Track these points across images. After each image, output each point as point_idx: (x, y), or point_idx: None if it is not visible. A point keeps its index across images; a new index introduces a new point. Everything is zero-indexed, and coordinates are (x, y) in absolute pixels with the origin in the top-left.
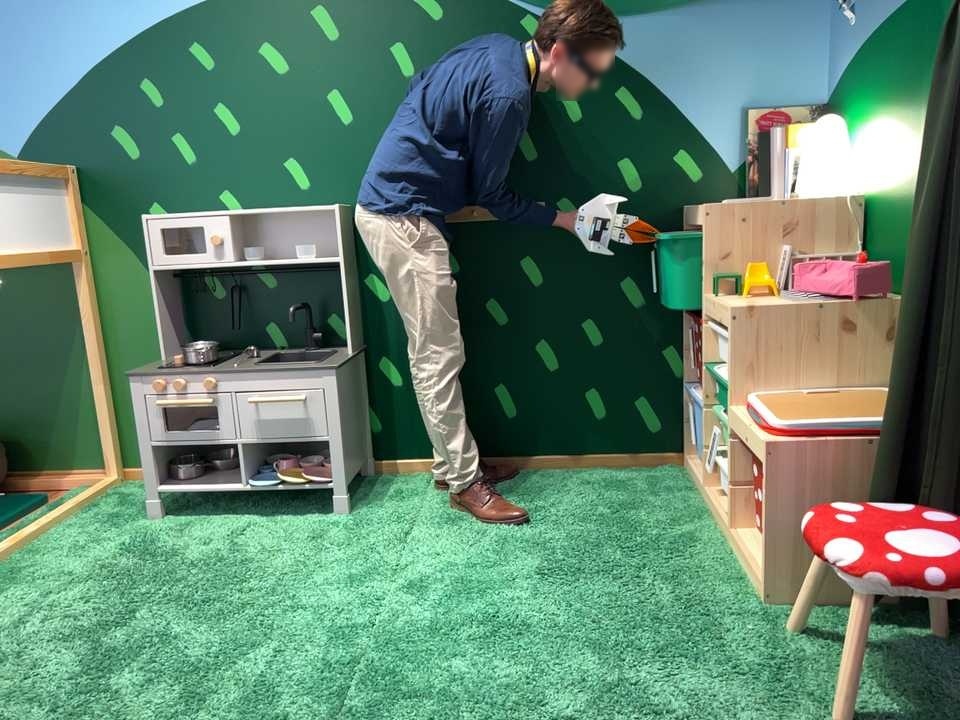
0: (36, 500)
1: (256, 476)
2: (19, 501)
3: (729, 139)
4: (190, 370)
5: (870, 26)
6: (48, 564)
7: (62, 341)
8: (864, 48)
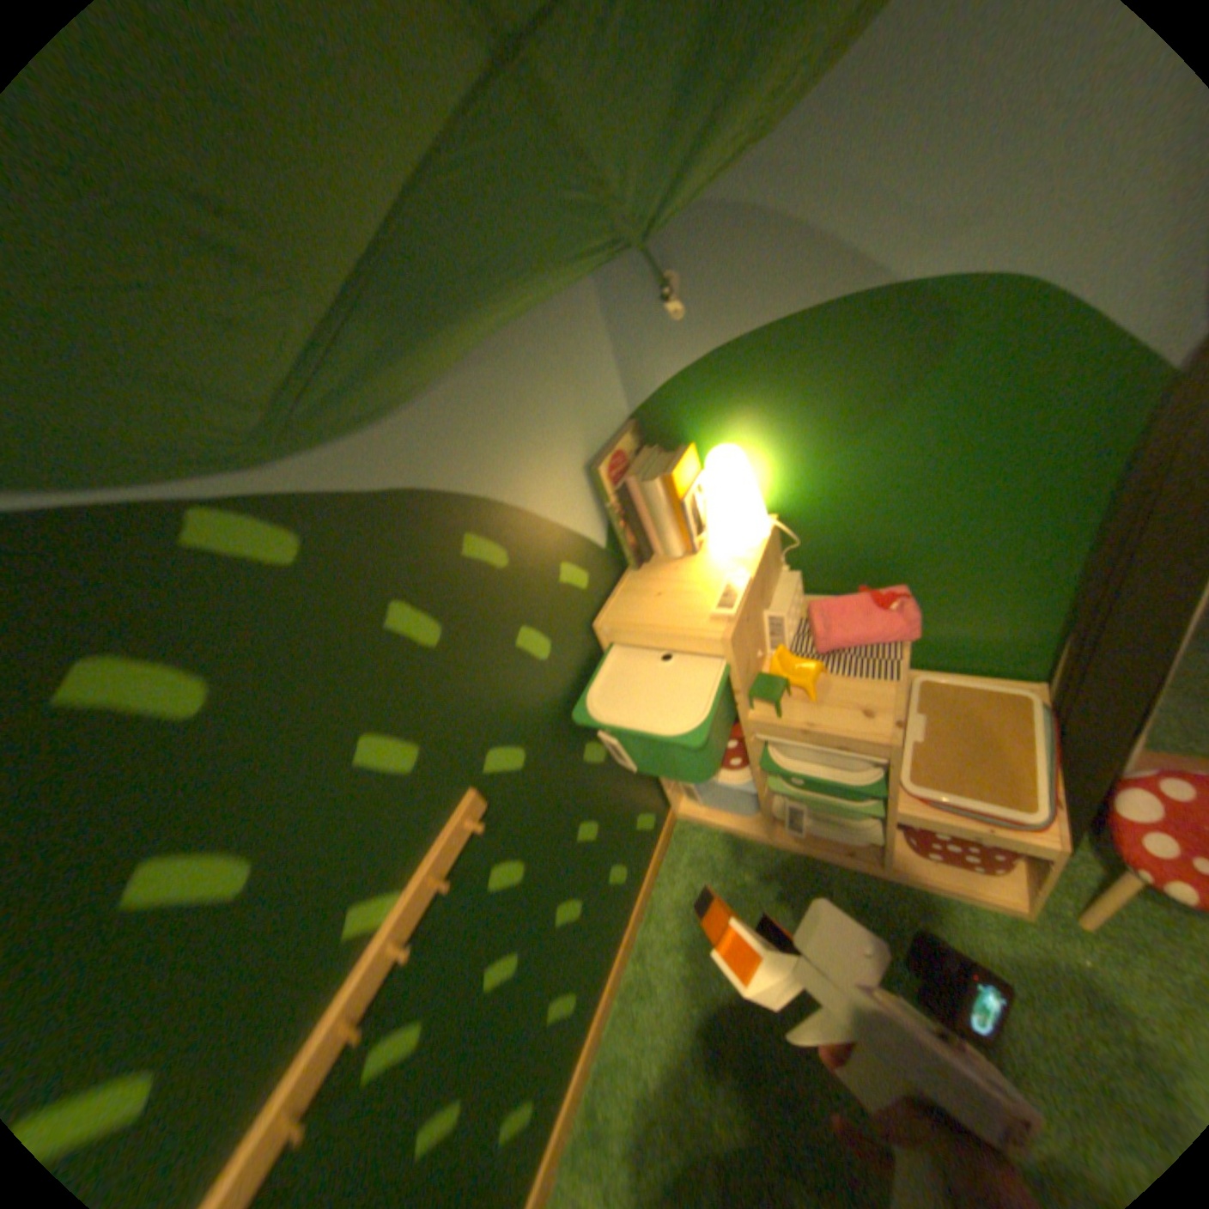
0: None
1: None
2: None
3: (592, 511)
4: None
5: (740, 322)
6: None
7: None
8: (728, 351)
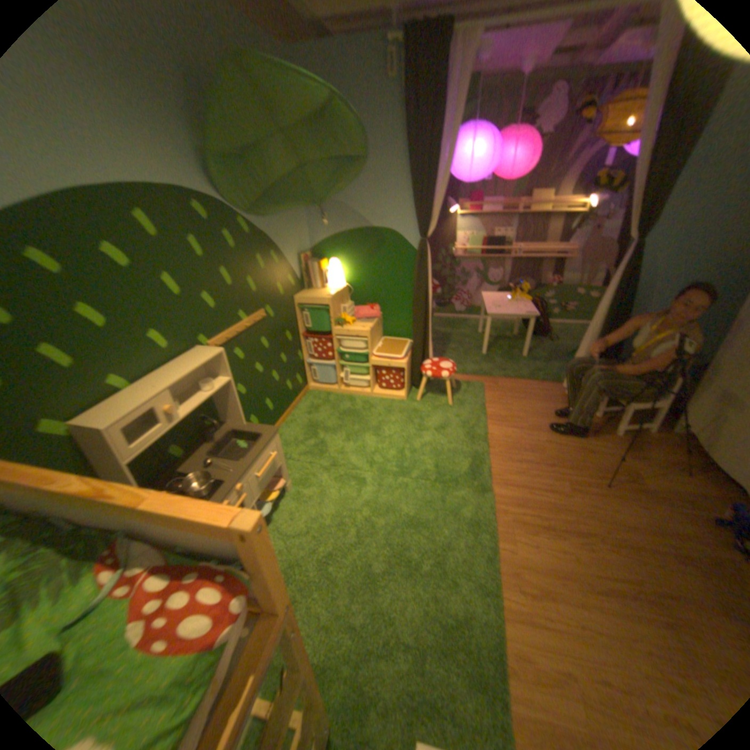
0: None
1: None
2: None
3: (296, 267)
4: (221, 492)
5: (339, 229)
6: None
7: None
8: (336, 236)
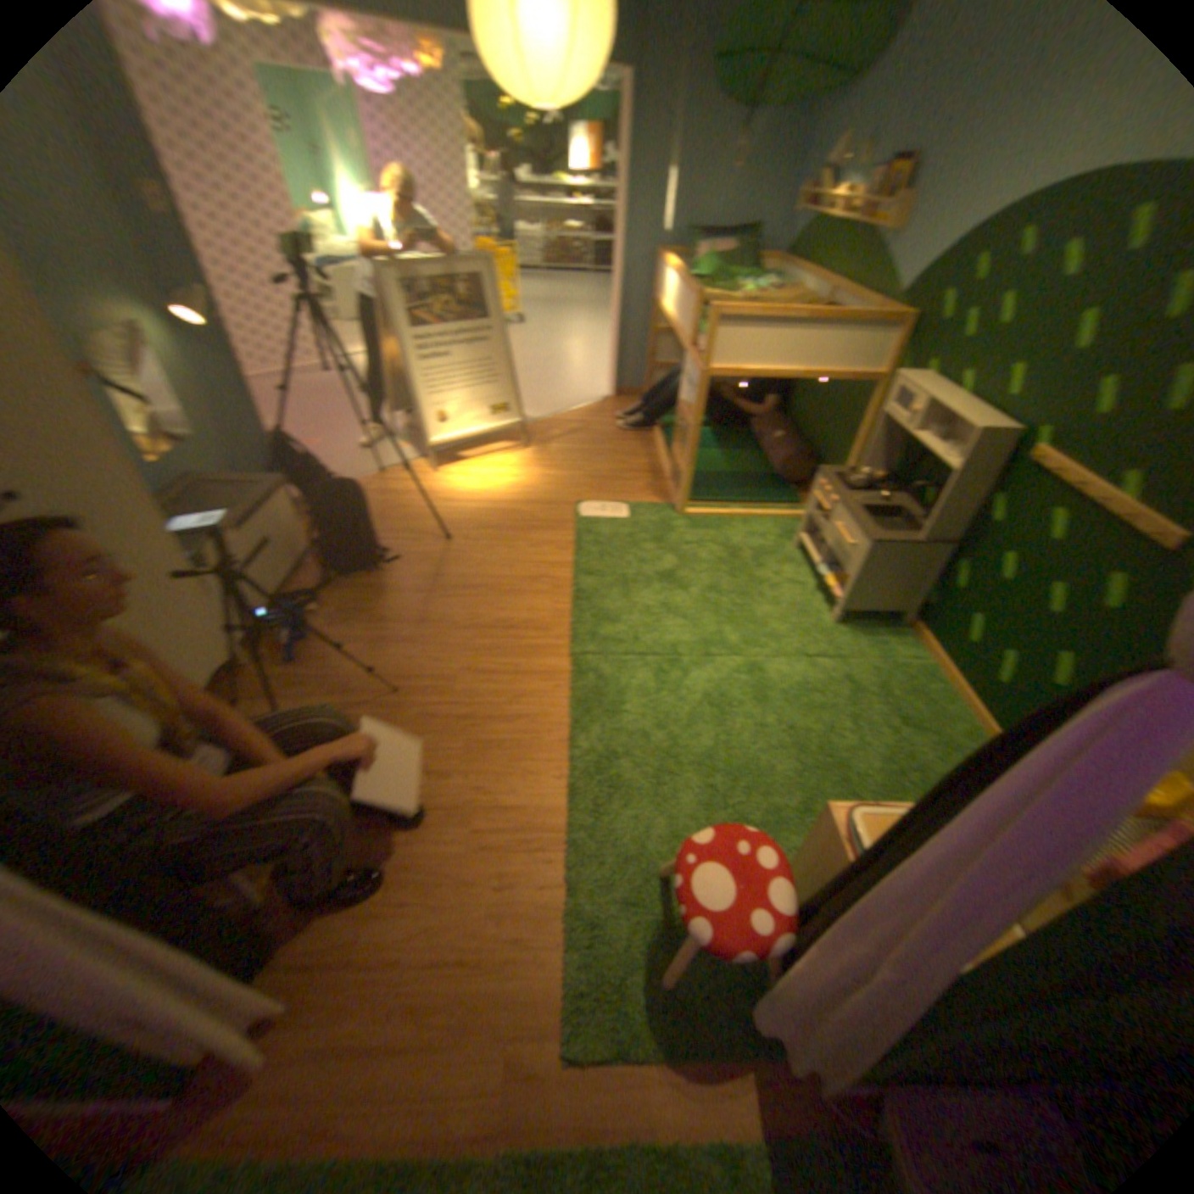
0: (795, 502)
1: (833, 567)
2: (789, 498)
3: None
4: (835, 487)
5: None
6: (736, 533)
7: (859, 426)
8: None
